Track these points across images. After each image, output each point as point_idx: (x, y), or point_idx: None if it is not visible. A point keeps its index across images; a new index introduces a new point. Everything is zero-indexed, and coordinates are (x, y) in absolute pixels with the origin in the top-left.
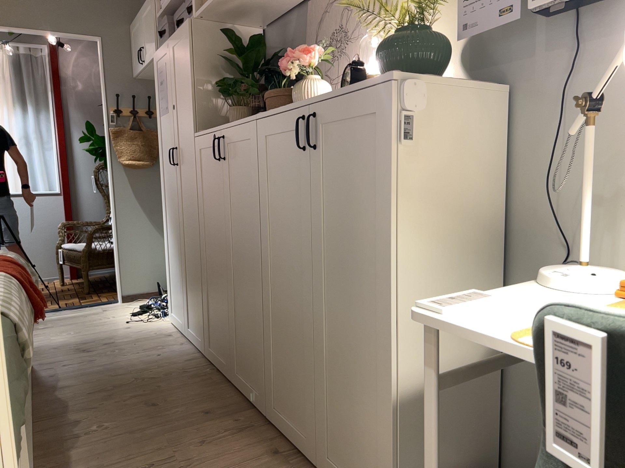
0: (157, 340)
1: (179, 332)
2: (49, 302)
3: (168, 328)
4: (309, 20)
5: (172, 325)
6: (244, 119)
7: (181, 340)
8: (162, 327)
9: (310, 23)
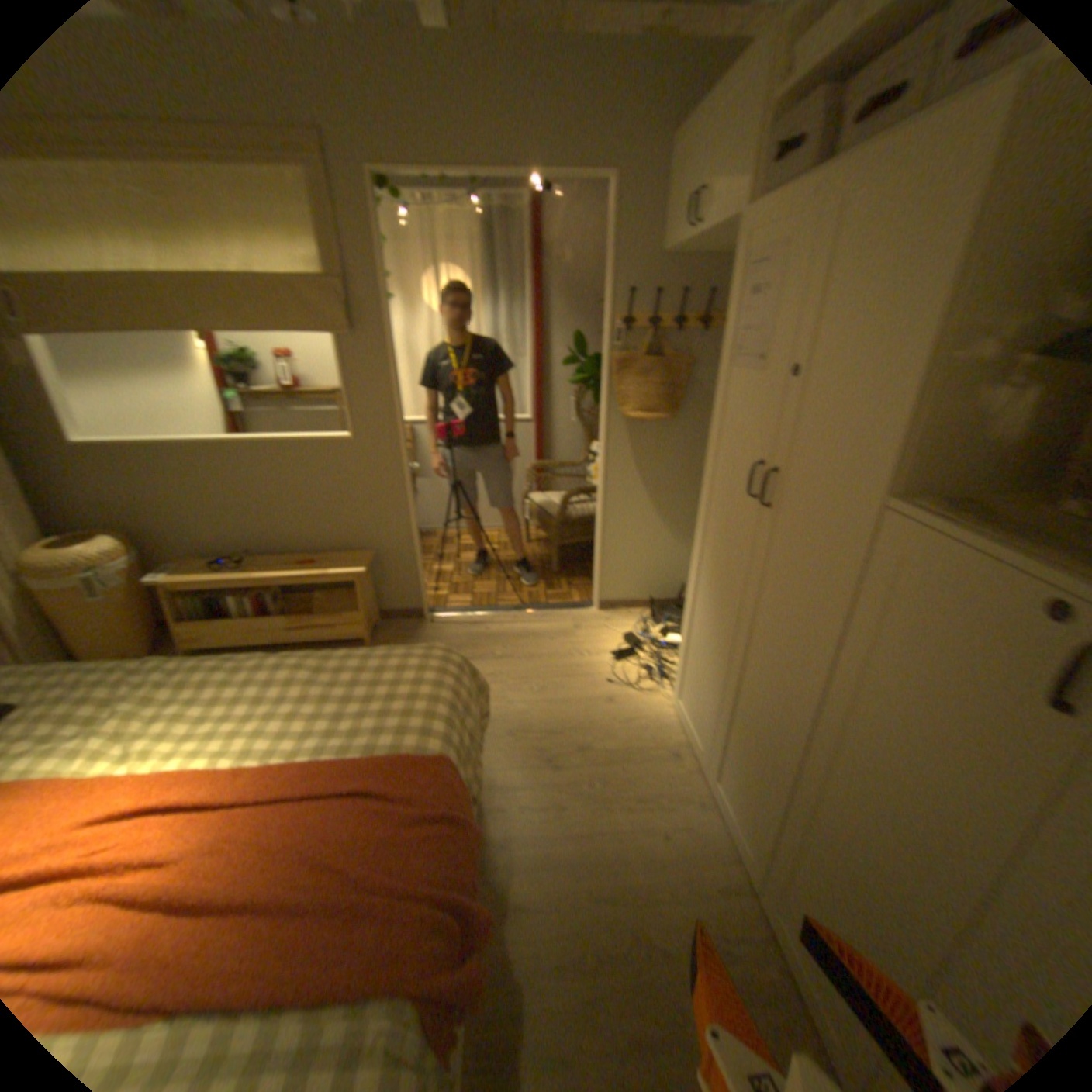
0: (657, 769)
1: (693, 751)
2: (510, 587)
3: (671, 729)
4: None
5: (678, 722)
6: None
7: (699, 790)
8: (662, 721)
9: None
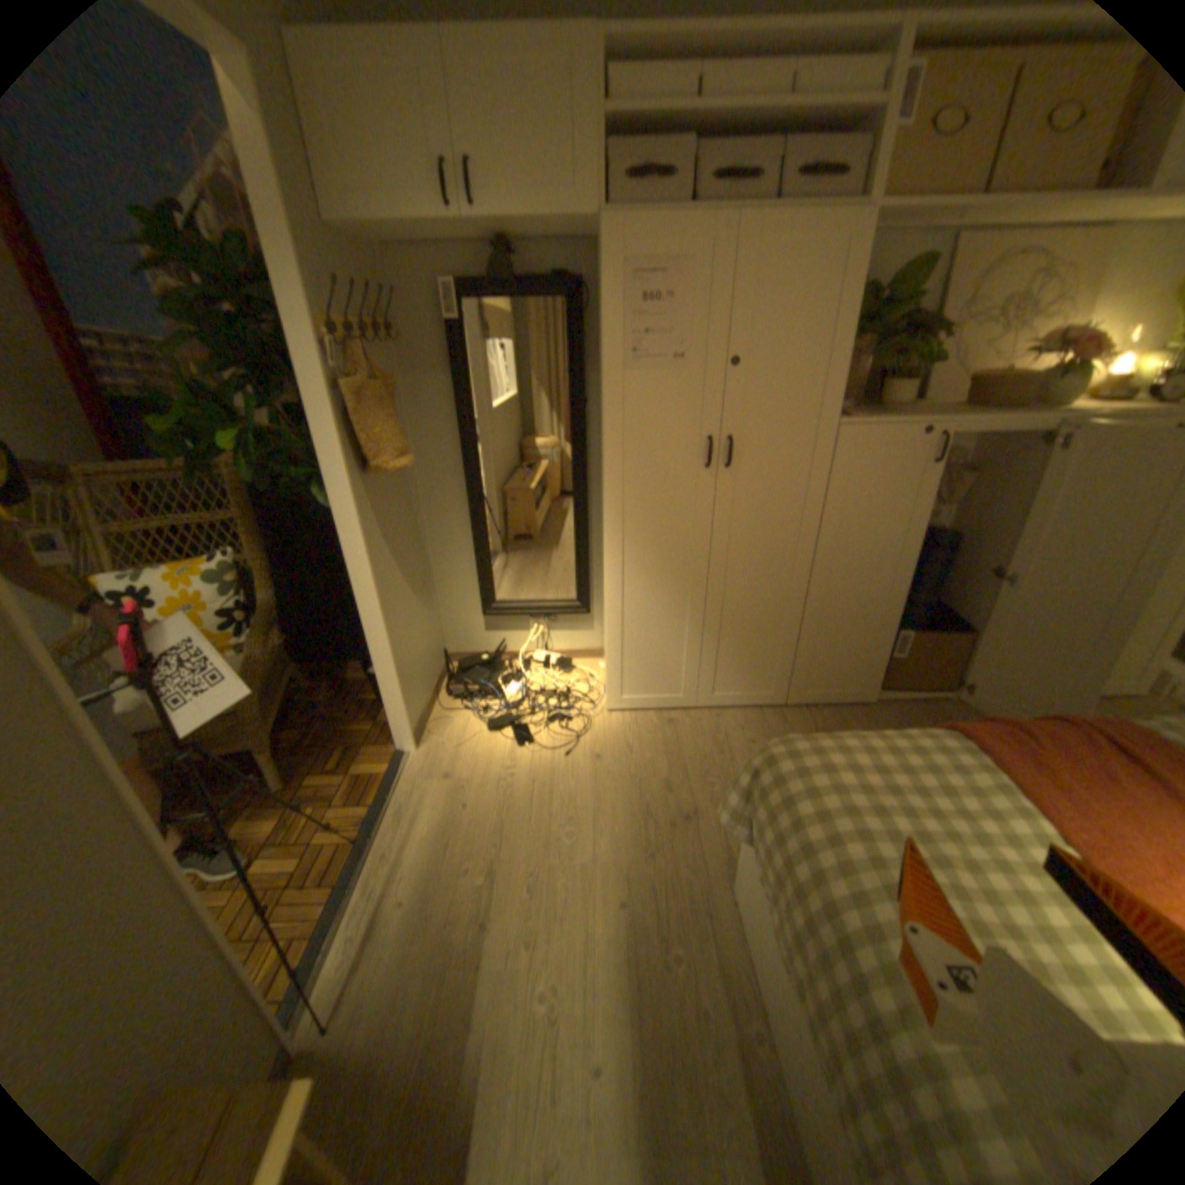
0: (683, 735)
1: (661, 710)
2: (271, 864)
3: (635, 718)
4: (958, 264)
5: (629, 711)
6: (1027, 413)
7: (701, 714)
8: (626, 722)
9: (944, 265)
